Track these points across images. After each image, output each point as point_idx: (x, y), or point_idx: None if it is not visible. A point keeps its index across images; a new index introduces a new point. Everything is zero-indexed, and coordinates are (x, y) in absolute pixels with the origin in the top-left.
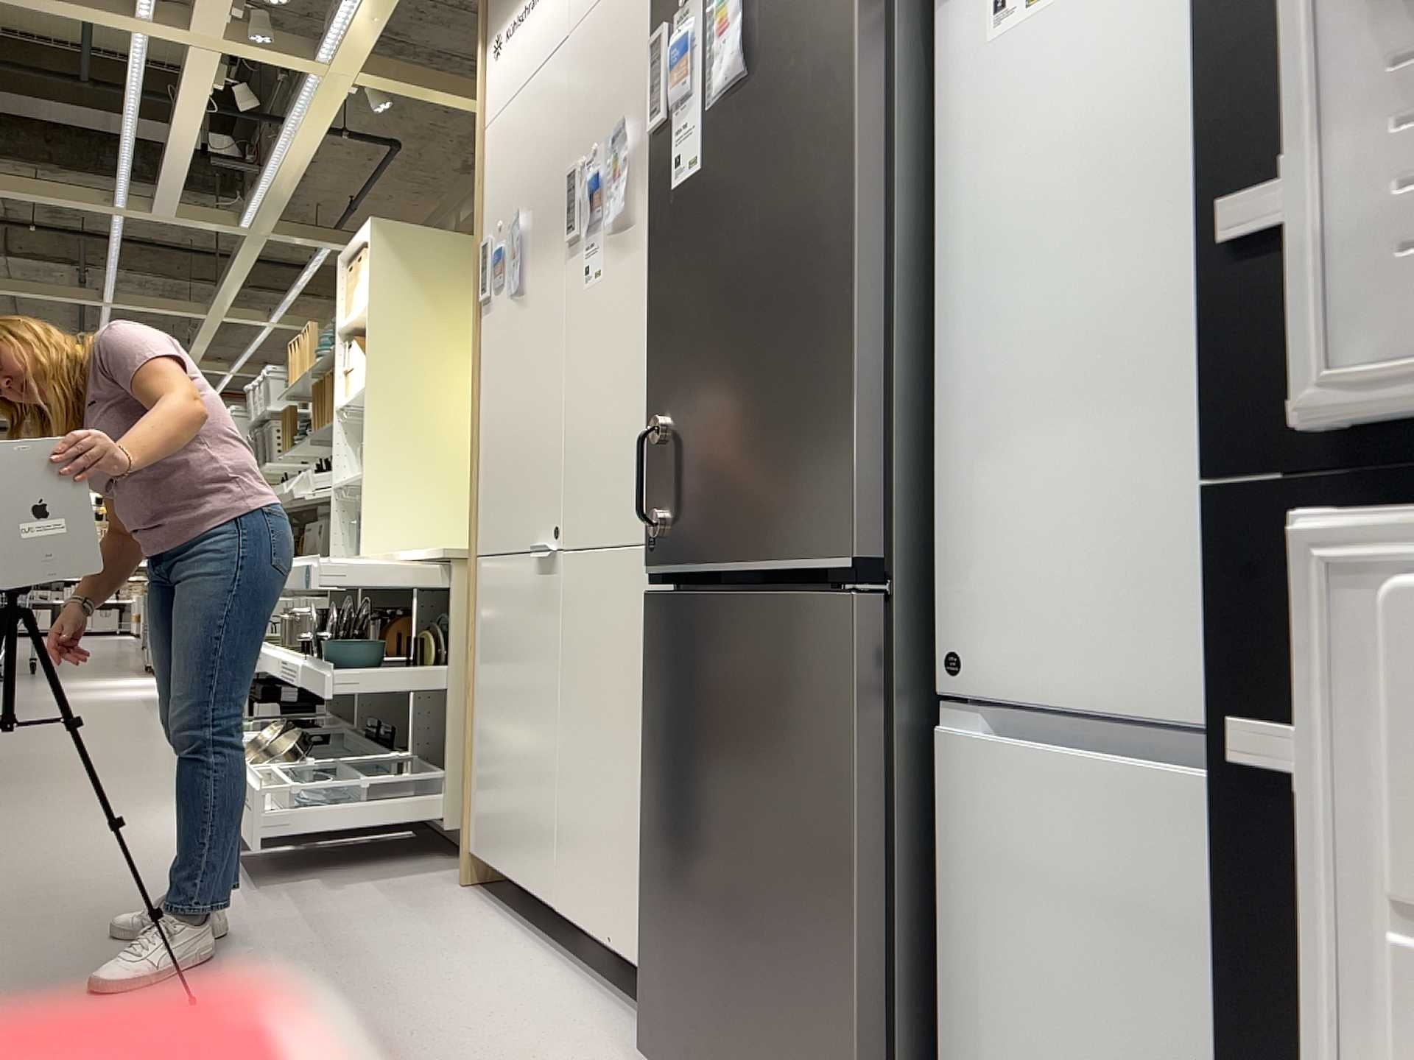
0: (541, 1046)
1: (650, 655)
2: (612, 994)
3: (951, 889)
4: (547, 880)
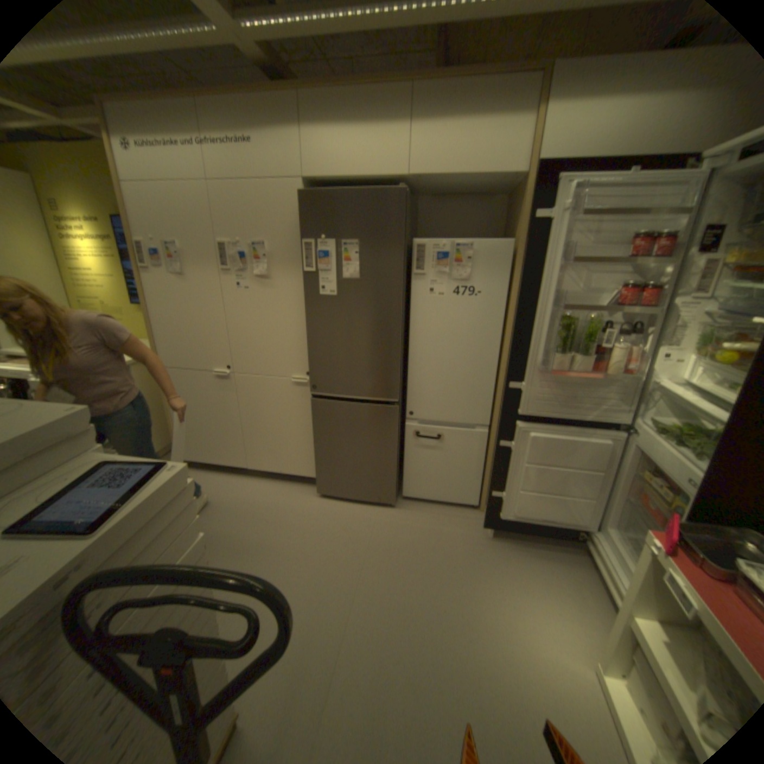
0: (286, 502)
1: (316, 412)
2: (280, 481)
3: (405, 447)
4: (241, 461)
